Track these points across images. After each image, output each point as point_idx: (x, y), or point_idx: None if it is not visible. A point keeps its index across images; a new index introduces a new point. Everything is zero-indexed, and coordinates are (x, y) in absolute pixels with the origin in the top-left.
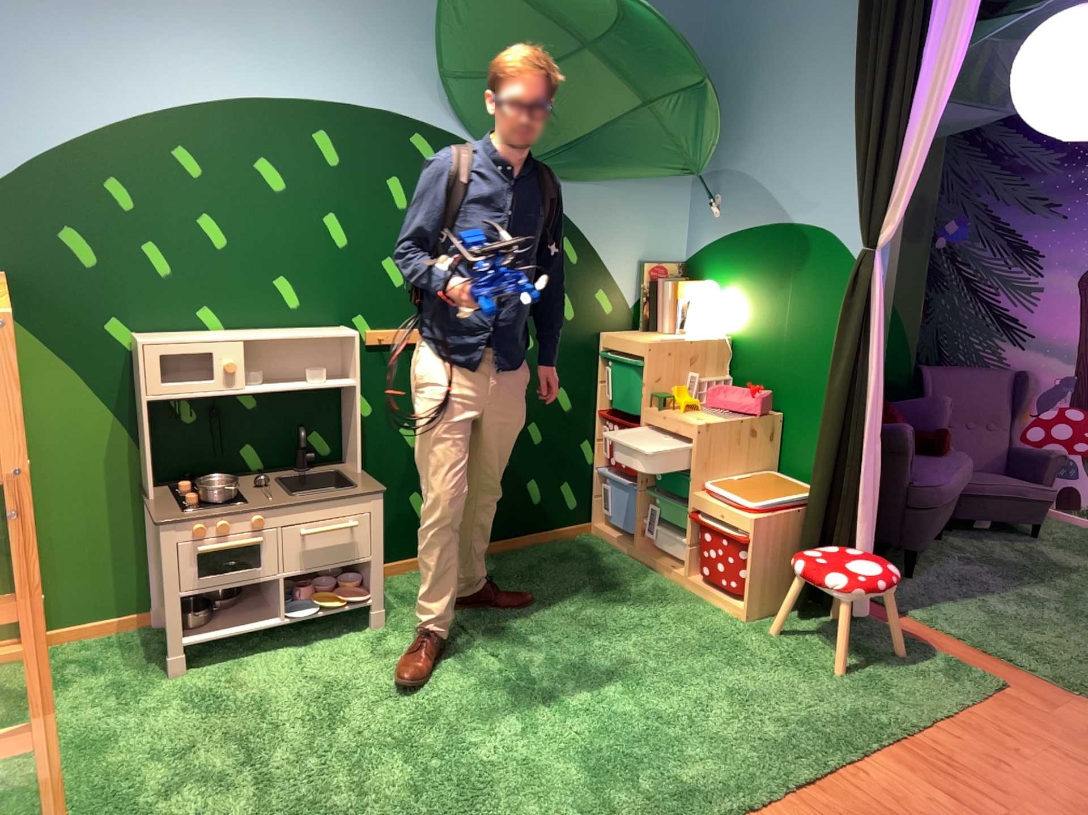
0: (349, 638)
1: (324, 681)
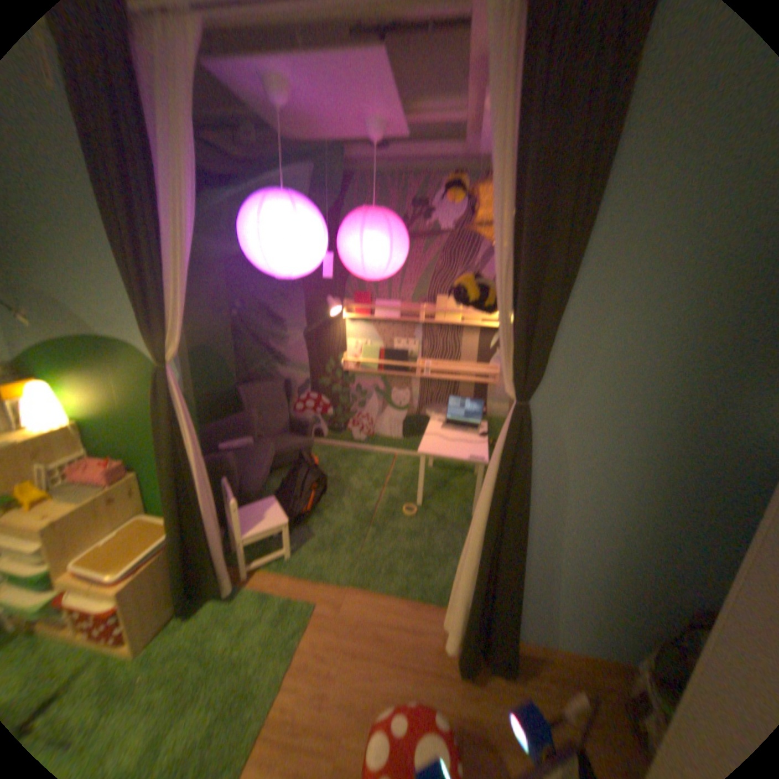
0: None
1: None
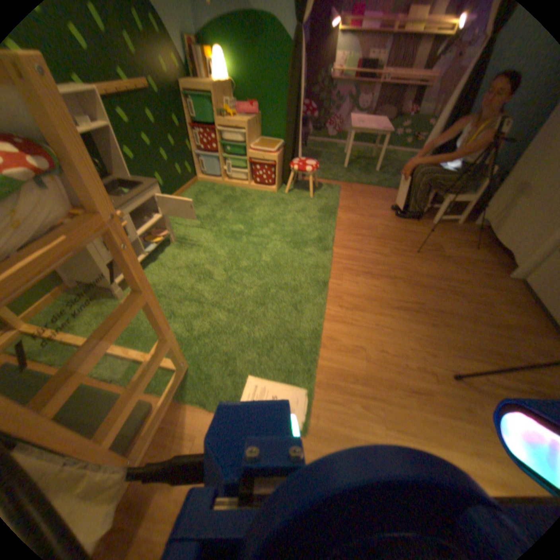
0: (165, 250)
1: (181, 268)
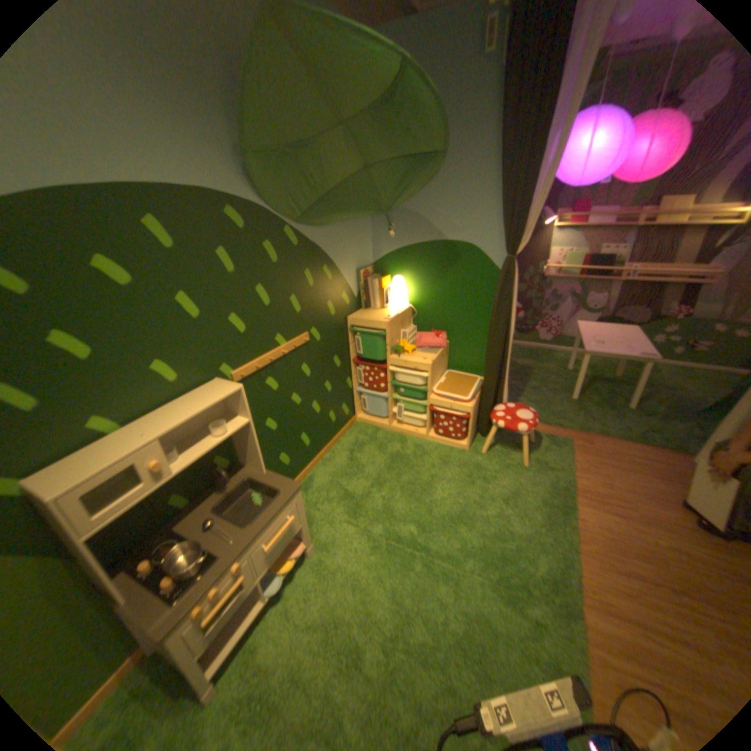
0: (300, 580)
1: (316, 633)
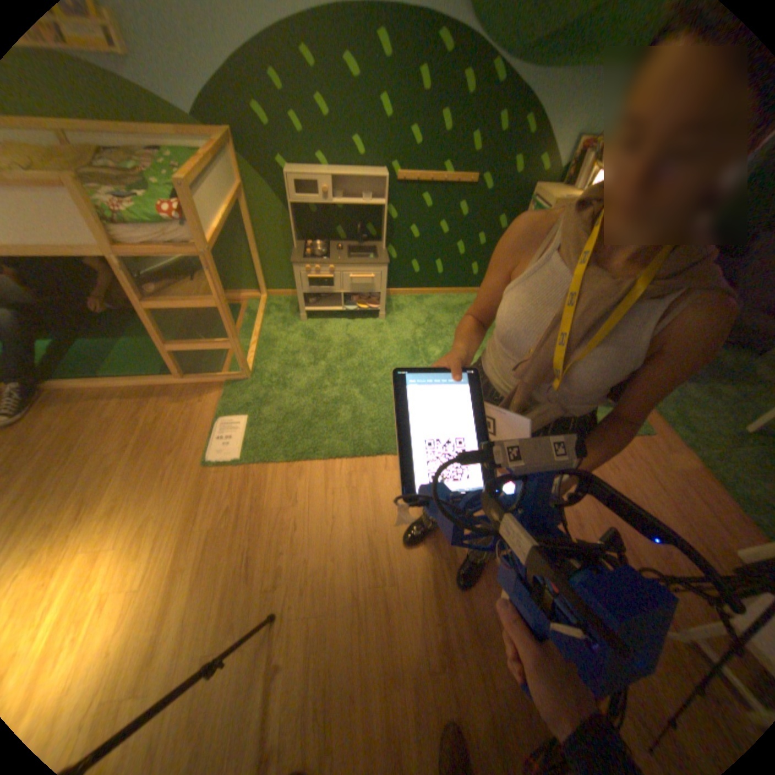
0: (366, 323)
1: (348, 341)
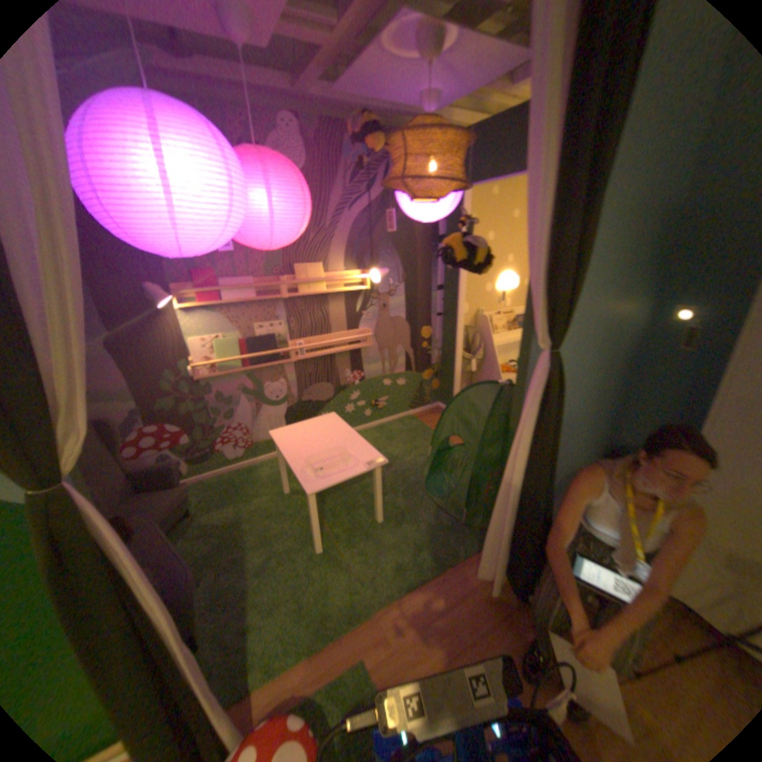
0: None
1: None
